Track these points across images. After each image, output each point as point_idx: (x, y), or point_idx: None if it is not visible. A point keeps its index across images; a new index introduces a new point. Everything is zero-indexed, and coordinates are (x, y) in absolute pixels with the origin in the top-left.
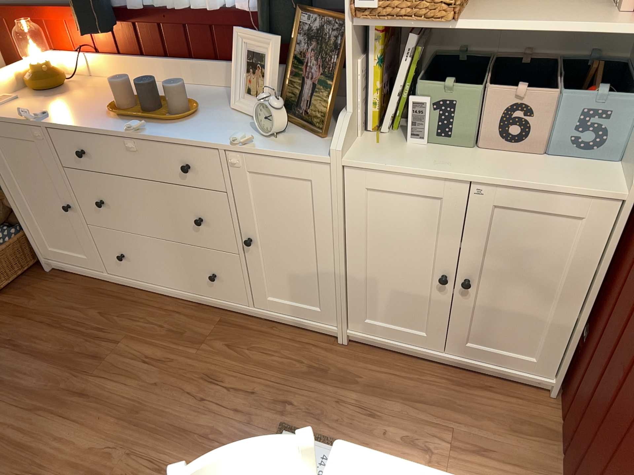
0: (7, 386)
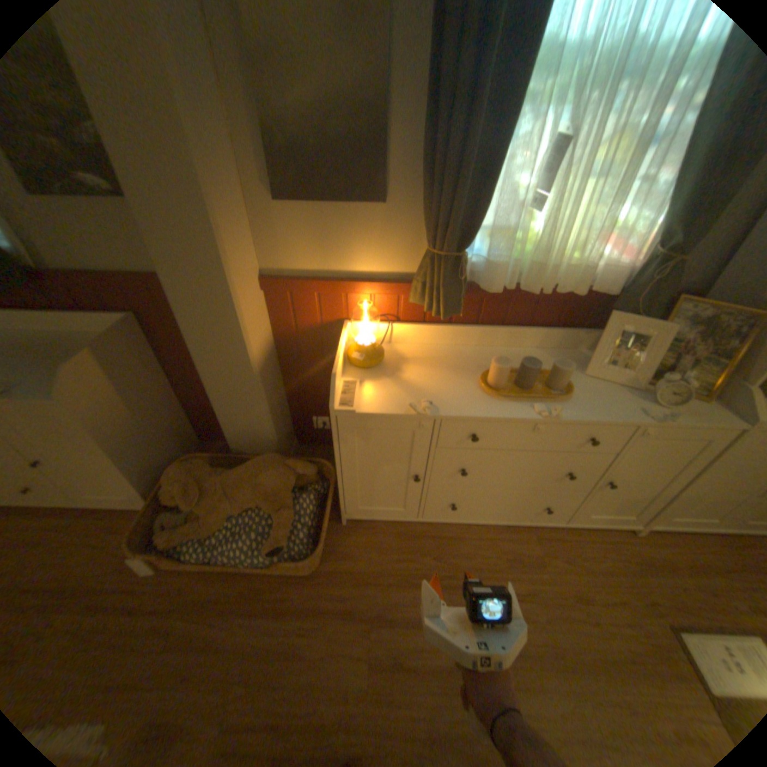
0: (420, 680)
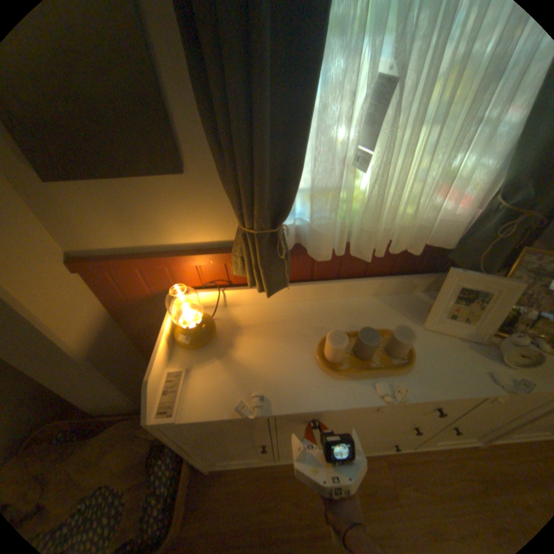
0: None
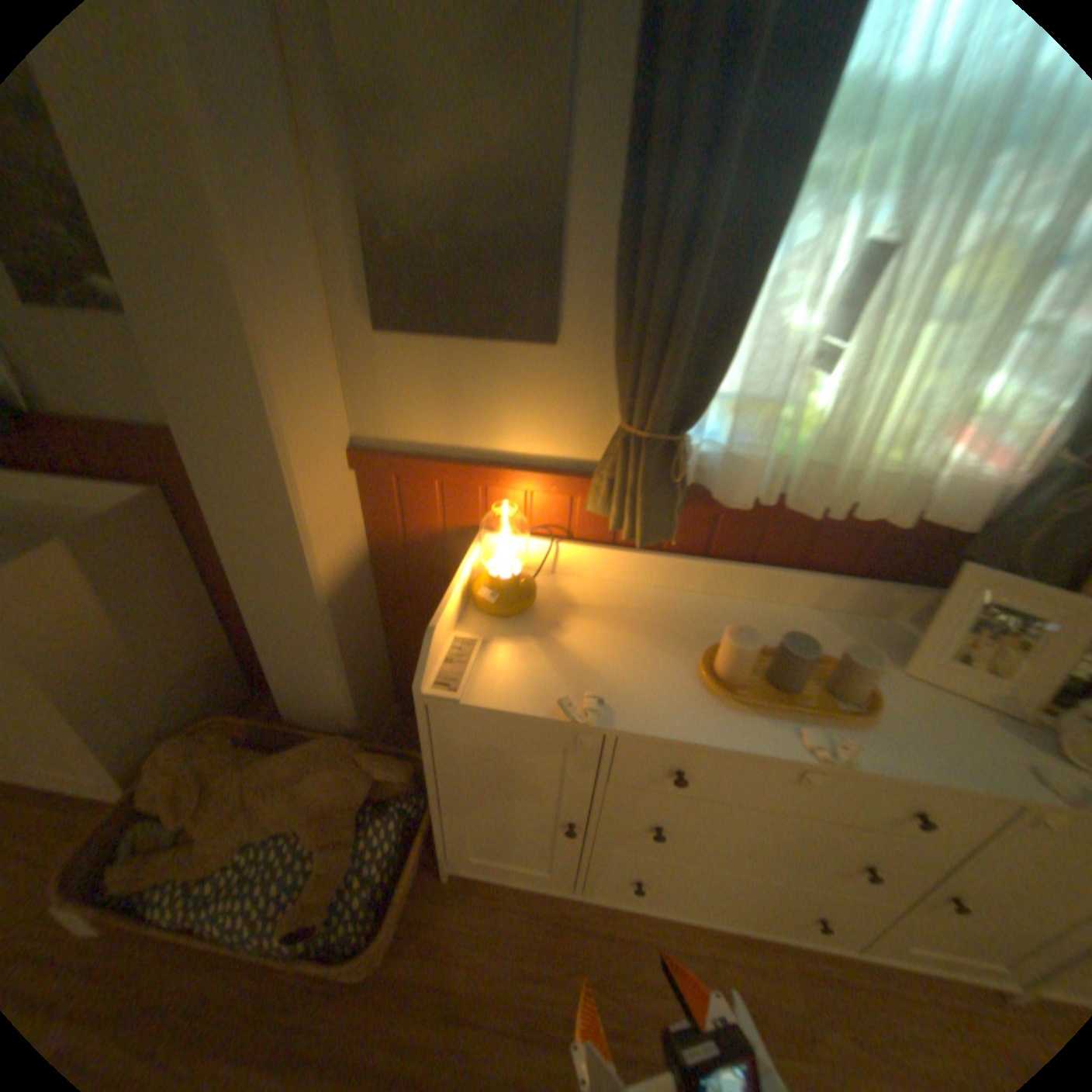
0: None
